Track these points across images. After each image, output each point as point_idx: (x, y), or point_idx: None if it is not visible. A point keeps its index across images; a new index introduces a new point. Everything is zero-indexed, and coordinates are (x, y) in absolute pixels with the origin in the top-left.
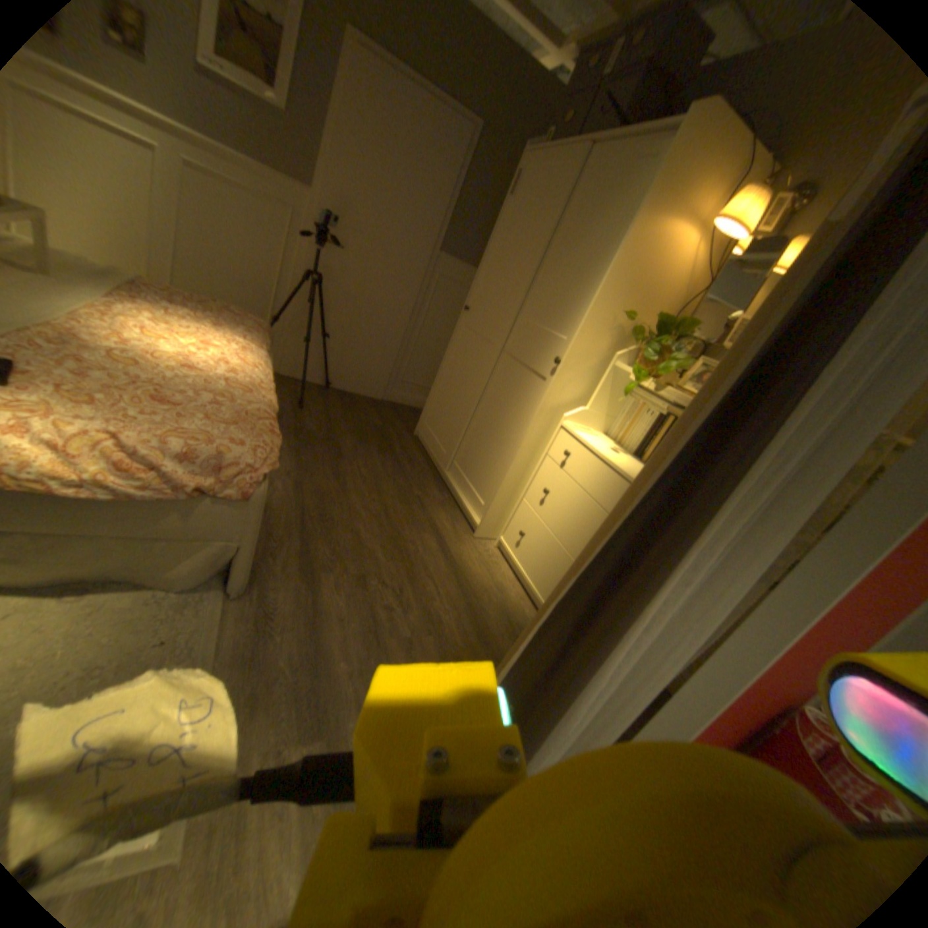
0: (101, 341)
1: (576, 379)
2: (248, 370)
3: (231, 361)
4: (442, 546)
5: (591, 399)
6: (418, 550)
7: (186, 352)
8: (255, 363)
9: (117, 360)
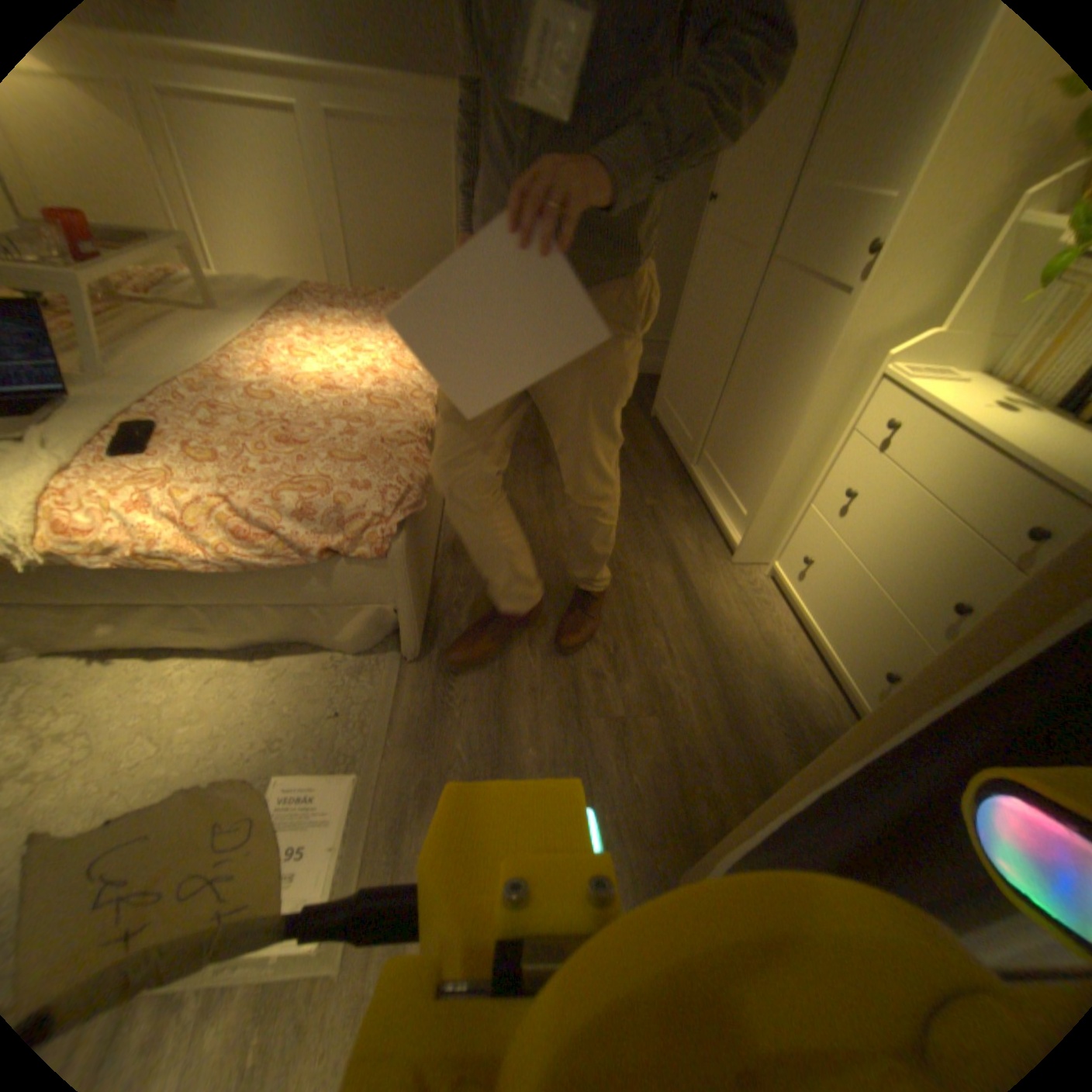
0: (244, 377)
1: (919, 278)
2: (400, 377)
3: (382, 370)
4: (681, 581)
5: (955, 311)
6: (644, 589)
7: (329, 369)
8: (413, 364)
9: (253, 398)
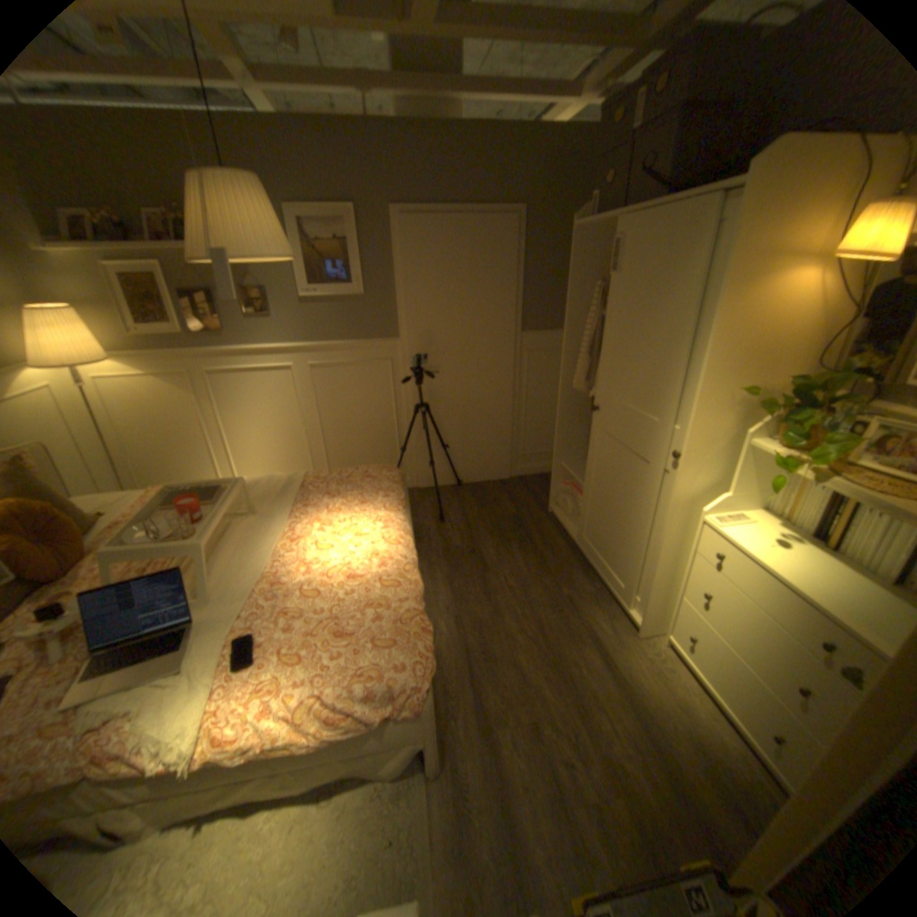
0: (294, 578)
1: (706, 469)
2: (392, 554)
3: (379, 551)
4: (607, 664)
5: (733, 485)
6: (583, 677)
7: (347, 560)
8: (397, 540)
9: (307, 598)
